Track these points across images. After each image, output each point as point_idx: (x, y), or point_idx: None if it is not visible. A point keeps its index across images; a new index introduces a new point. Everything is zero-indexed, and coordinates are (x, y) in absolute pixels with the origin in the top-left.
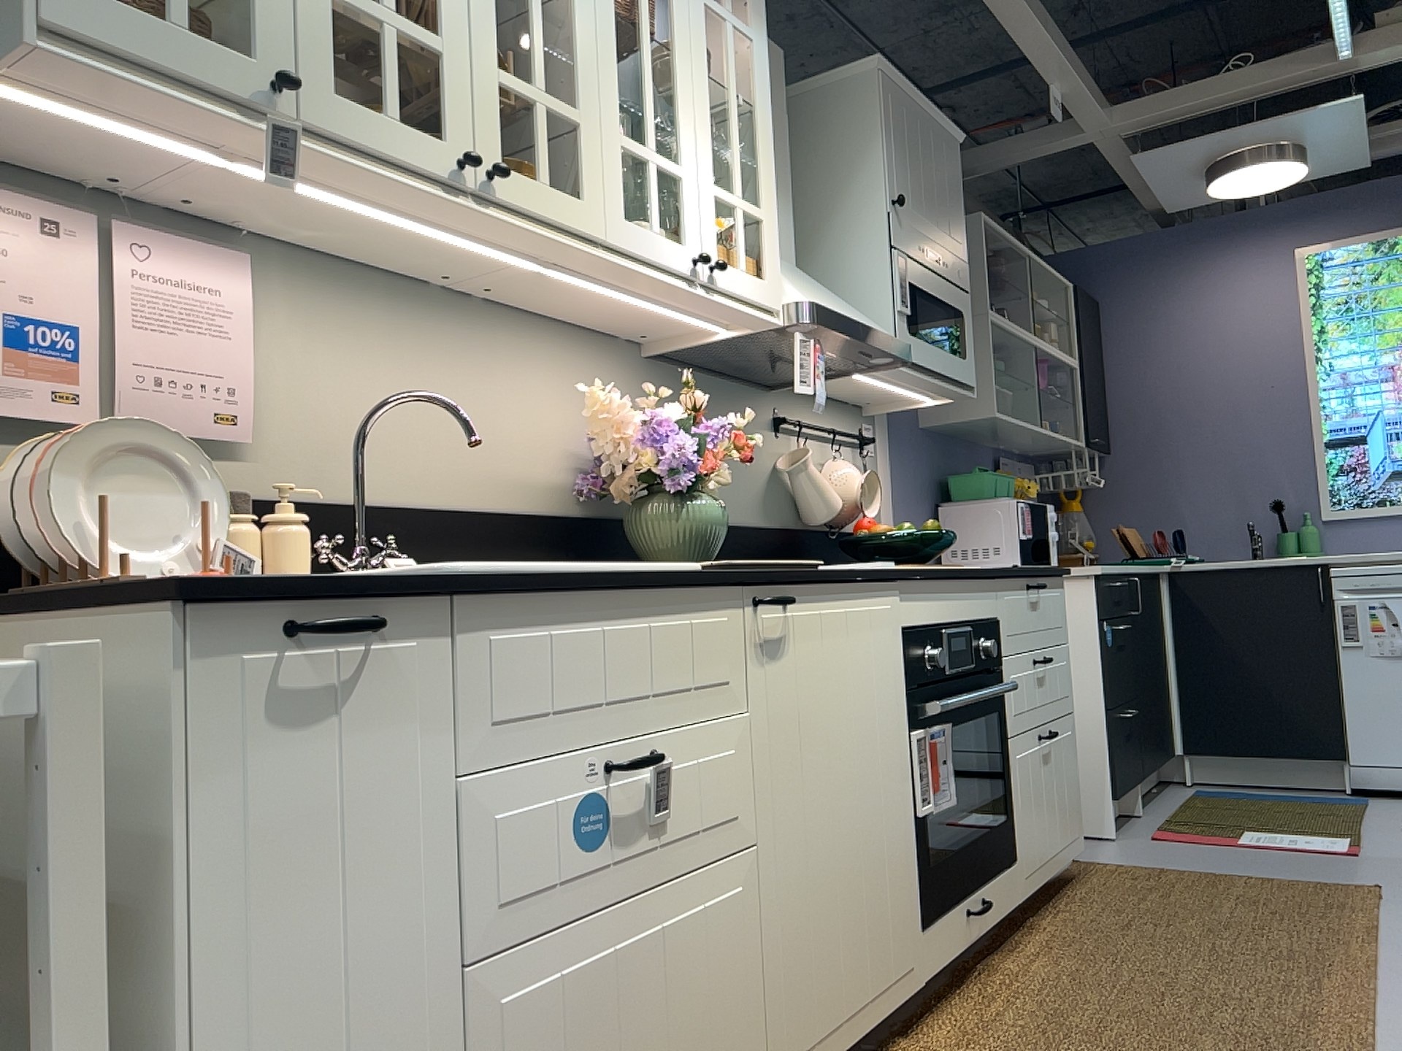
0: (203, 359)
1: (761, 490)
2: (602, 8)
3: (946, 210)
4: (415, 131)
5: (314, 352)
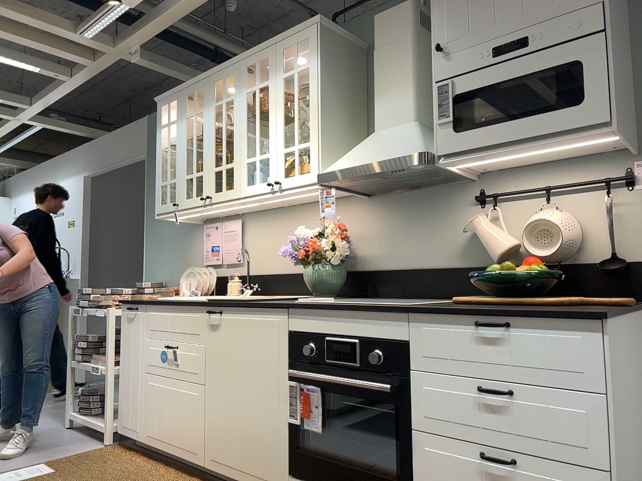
0: (232, 246)
1: (456, 245)
2: (241, 123)
3: None
4: (197, 197)
5: (256, 236)
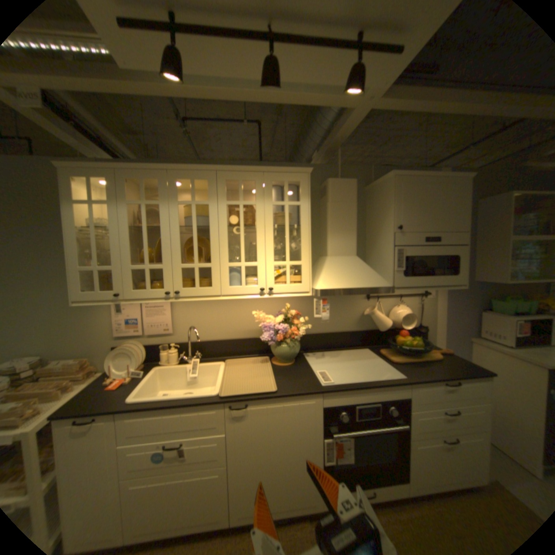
0: (160, 319)
1: (354, 319)
2: (221, 230)
3: (448, 214)
4: (155, 289)
5: (189, 311)
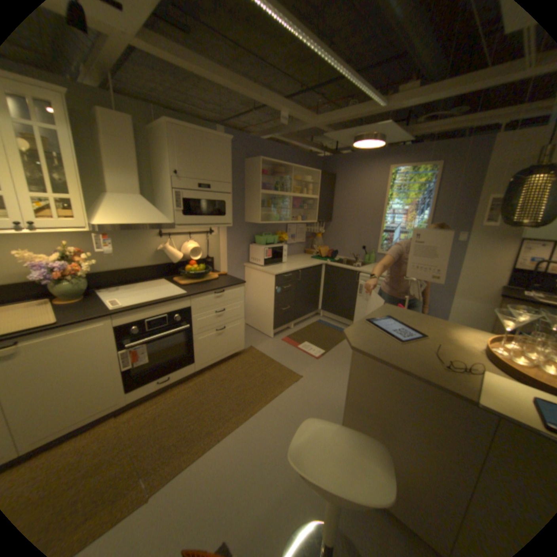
0: None
1: (150, 255)
2: None
3: (215, 167)
4: None
5: None
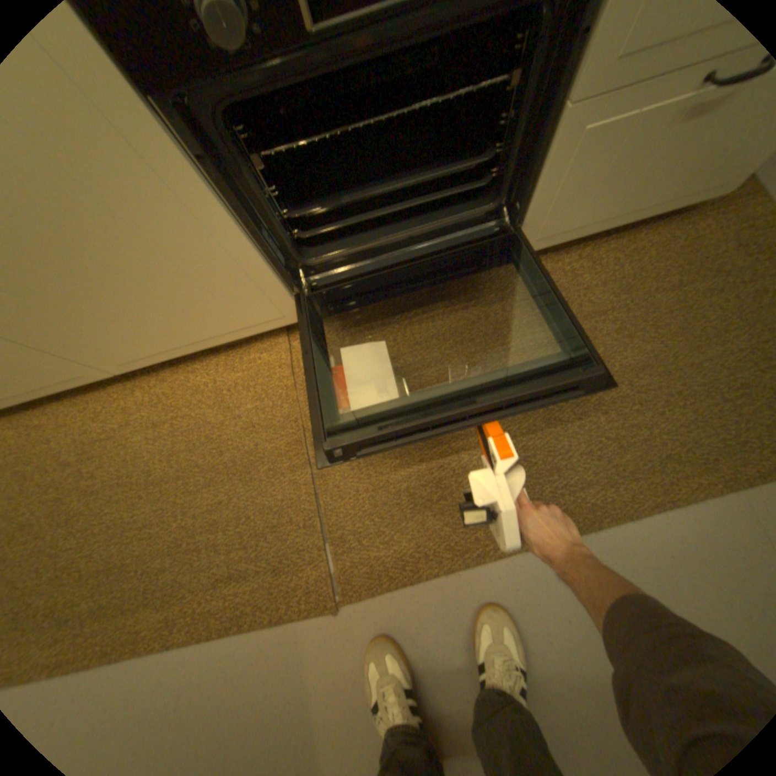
0: None
1: None
2: None
3: None
4: None
5: None
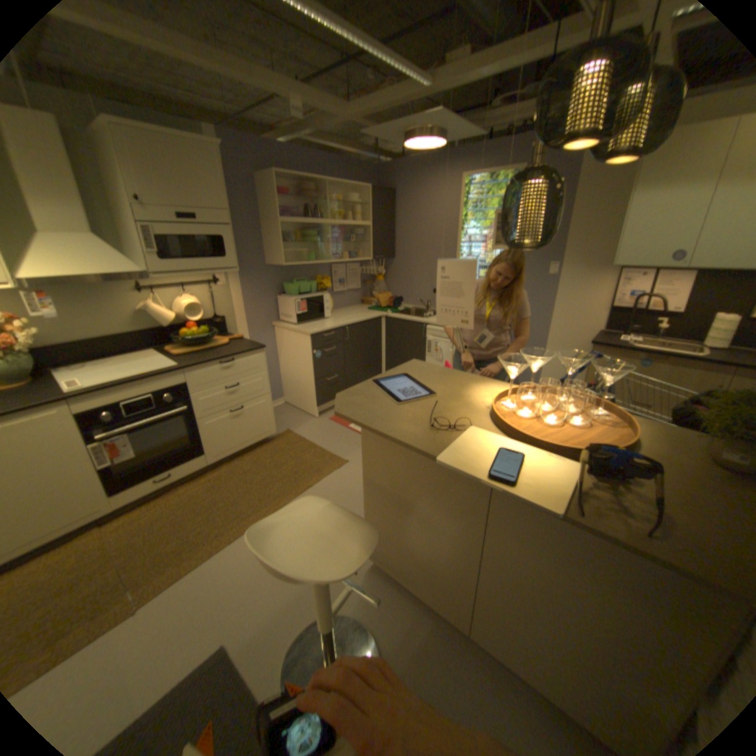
0: None
1: (126, 317)
2: None
3: (198, 187)
4: None
5: None
